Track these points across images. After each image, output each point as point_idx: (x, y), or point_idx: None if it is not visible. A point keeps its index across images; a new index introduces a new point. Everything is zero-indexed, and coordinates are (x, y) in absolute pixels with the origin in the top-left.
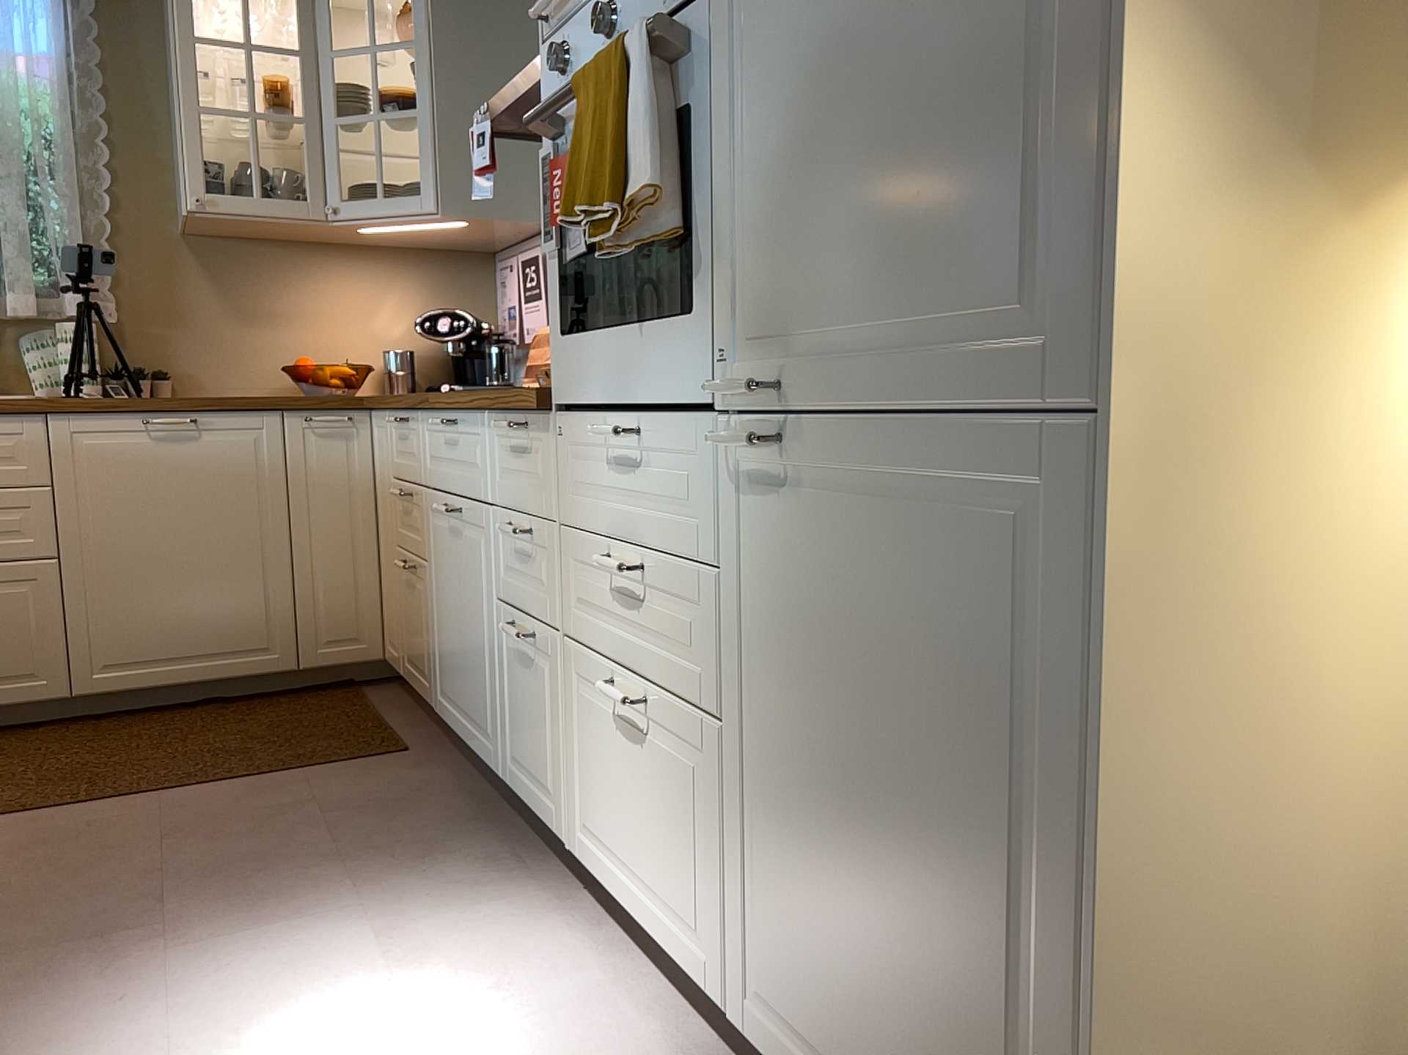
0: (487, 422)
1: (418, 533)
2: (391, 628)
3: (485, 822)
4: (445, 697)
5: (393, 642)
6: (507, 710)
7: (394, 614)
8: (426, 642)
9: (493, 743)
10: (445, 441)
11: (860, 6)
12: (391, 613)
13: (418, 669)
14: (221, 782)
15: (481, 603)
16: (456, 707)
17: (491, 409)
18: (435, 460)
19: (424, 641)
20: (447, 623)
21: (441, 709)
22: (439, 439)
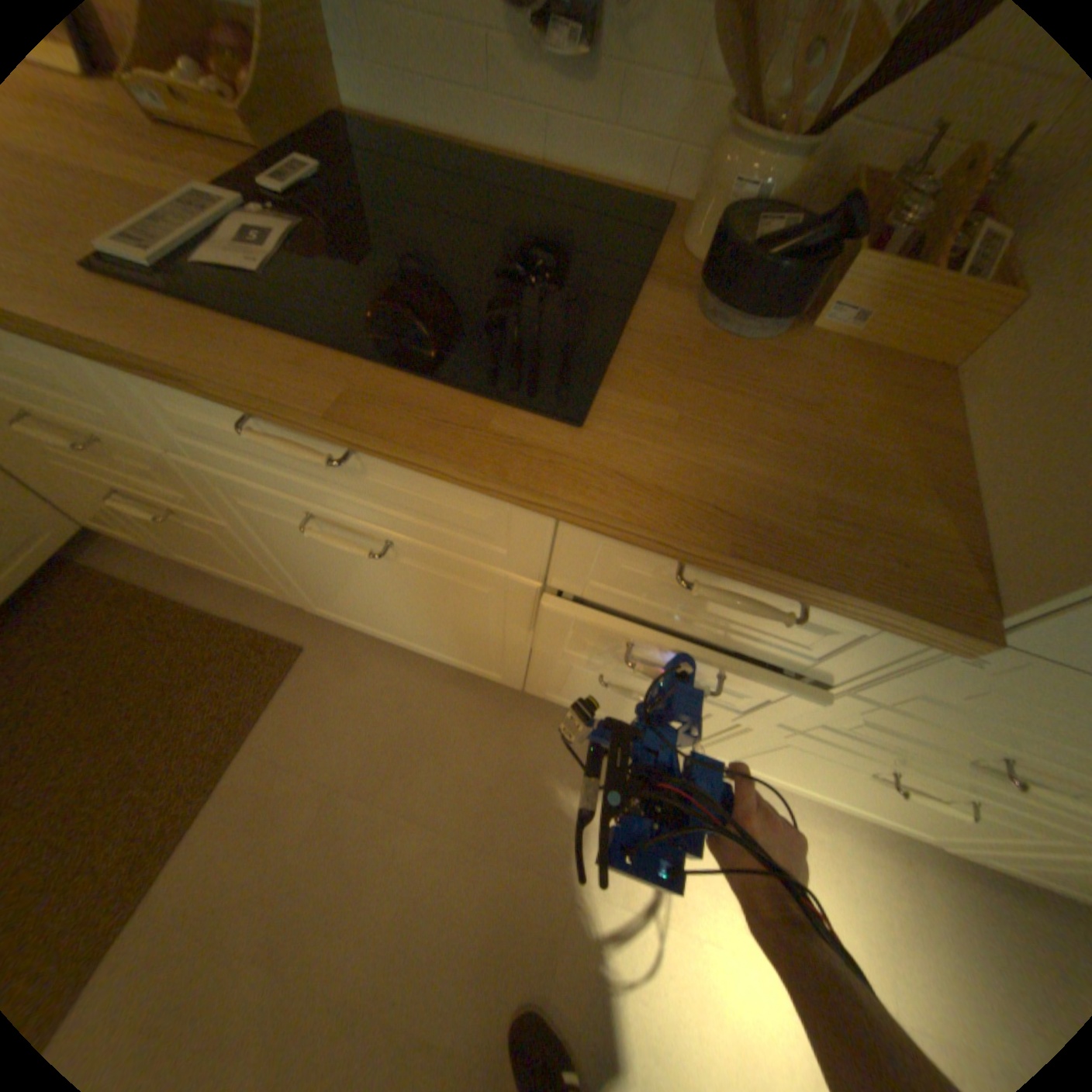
0: (558, 516)
1: (163, 487)
2: (95, 519)
3: (500, 705)
4: (338, 615)
5: (107, 528)
6: (549, 680)
7: (91, 511)
8: (251, 570)
9: (501, 675)
10: (272, 442)
11: None
12: (80, 507)
13: (229, 574)
14: (179, 835)
15: (479, 621)
16: (382, 631)
17: (665, 553)
18: (209, 442)
19: (242, 567)
20: (338, 588)
21: (329, 617)
22: (233, 427)
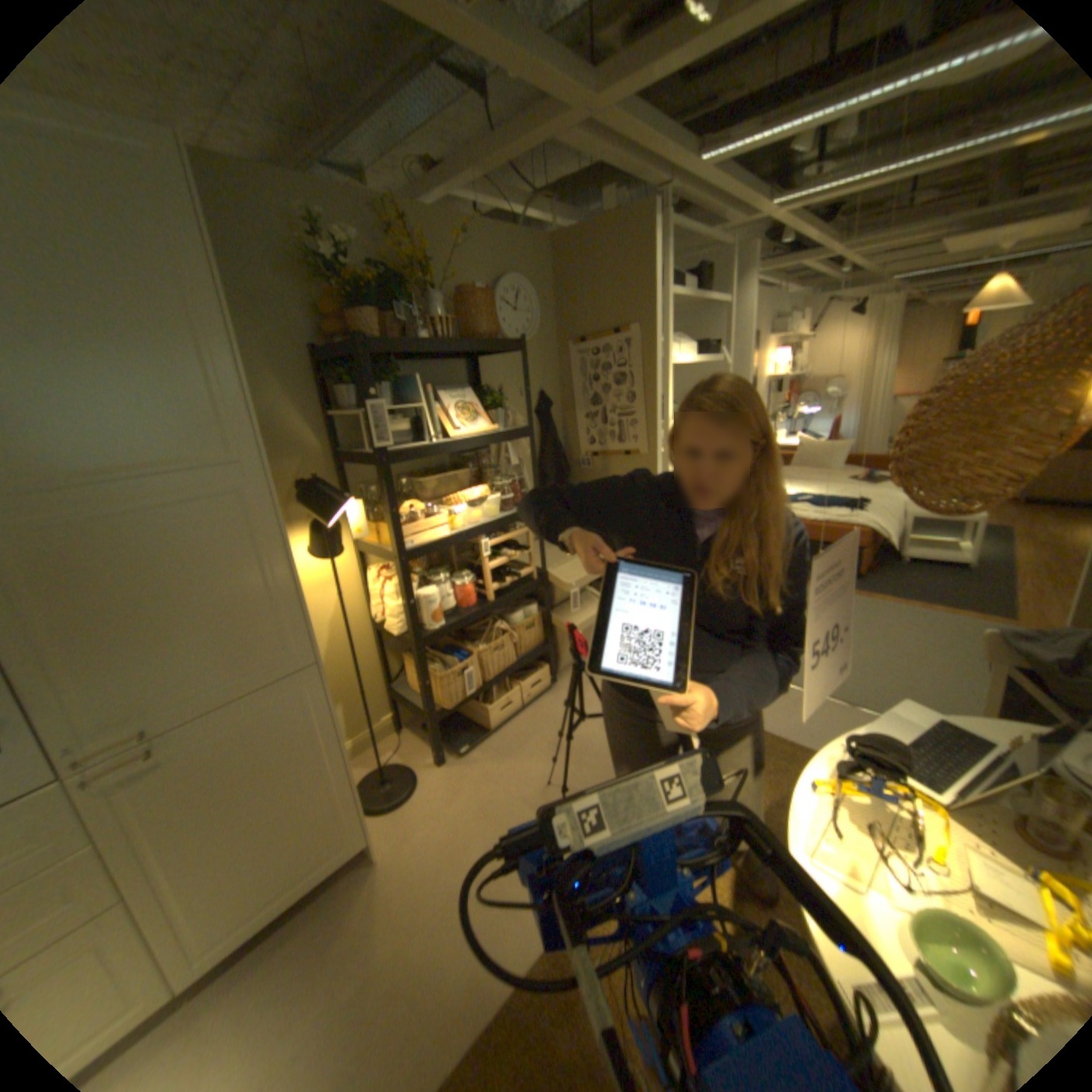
0: None
1: None
2: None
3: None
4: None
5: None
6: None
7: None
8: None
9: None
10: None
11: (149, 592)
12: None
13: None
14: None
15: None
16: None
17: None
18: None
19: None
20: None
21: None
22: None
